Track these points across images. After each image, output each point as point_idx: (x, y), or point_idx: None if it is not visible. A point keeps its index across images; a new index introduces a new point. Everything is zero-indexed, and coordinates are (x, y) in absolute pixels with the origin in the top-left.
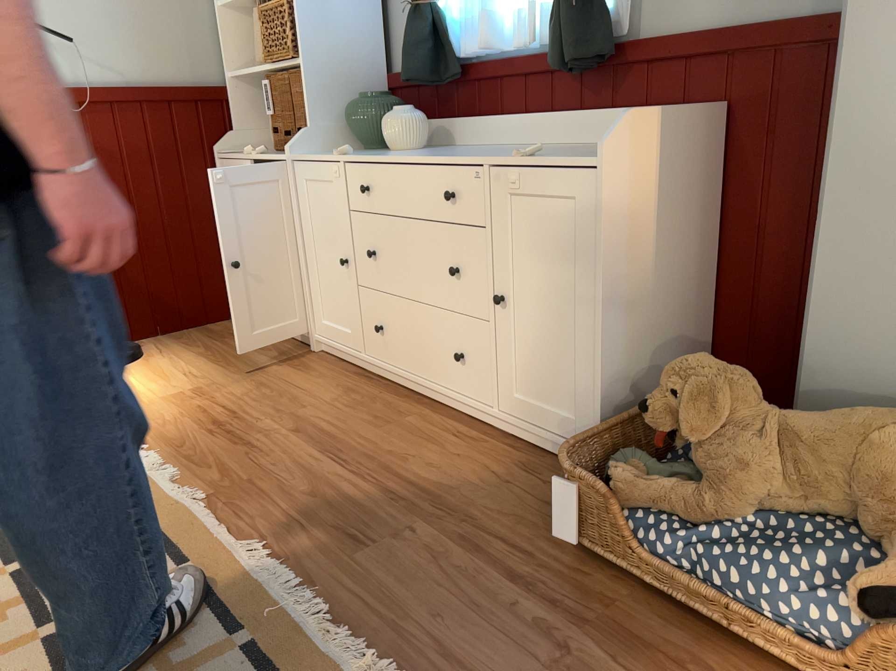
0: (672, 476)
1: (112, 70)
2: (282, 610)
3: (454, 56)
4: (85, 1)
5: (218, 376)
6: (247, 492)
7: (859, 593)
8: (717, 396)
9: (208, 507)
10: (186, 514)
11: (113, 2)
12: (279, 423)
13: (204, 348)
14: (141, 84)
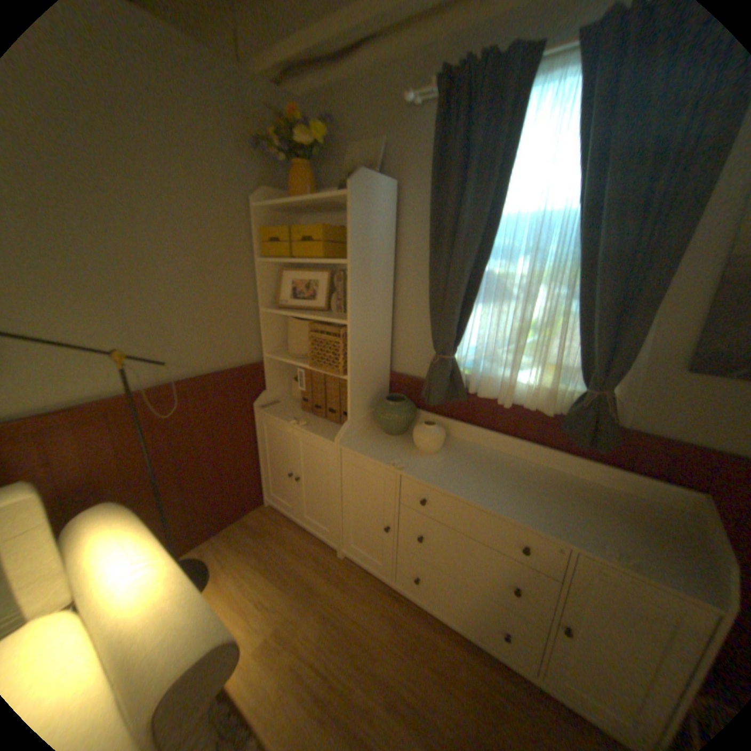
0: None
1: (183, 365)
2: None
3: (466, 390)
4: (164, 317)
5: (284, 606)
6: None
7: None
8: None
9: None
10: None
11: (186, 314)
12: (370, 695)
13: (255, 557)
14: (204, 370)
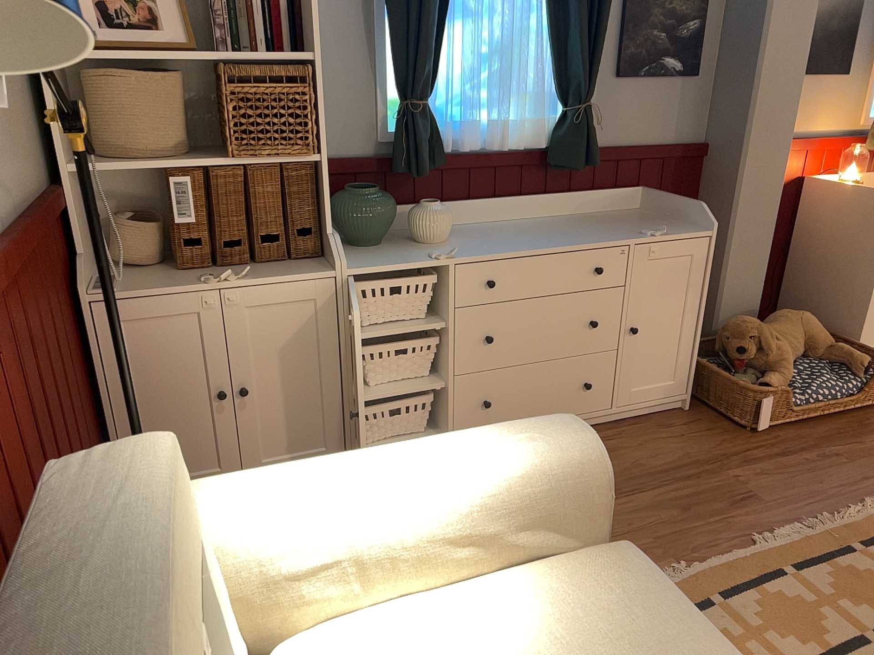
0: (754, 377)
1: (2, 187)
2: (828, 531)
3: (443, 149)
4: None
5: None
6: (674, 541)
7: (861, 369)
8: (767, 330)
9: (698, 562)
10: (712, 572)
11: None
12: None
13: None
14: (18, 203)
